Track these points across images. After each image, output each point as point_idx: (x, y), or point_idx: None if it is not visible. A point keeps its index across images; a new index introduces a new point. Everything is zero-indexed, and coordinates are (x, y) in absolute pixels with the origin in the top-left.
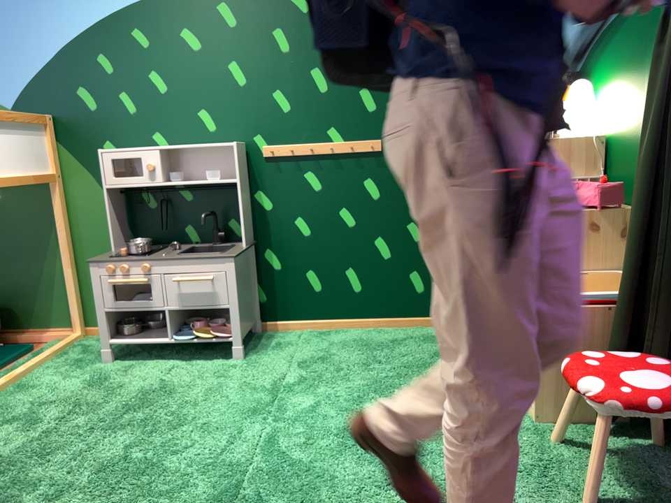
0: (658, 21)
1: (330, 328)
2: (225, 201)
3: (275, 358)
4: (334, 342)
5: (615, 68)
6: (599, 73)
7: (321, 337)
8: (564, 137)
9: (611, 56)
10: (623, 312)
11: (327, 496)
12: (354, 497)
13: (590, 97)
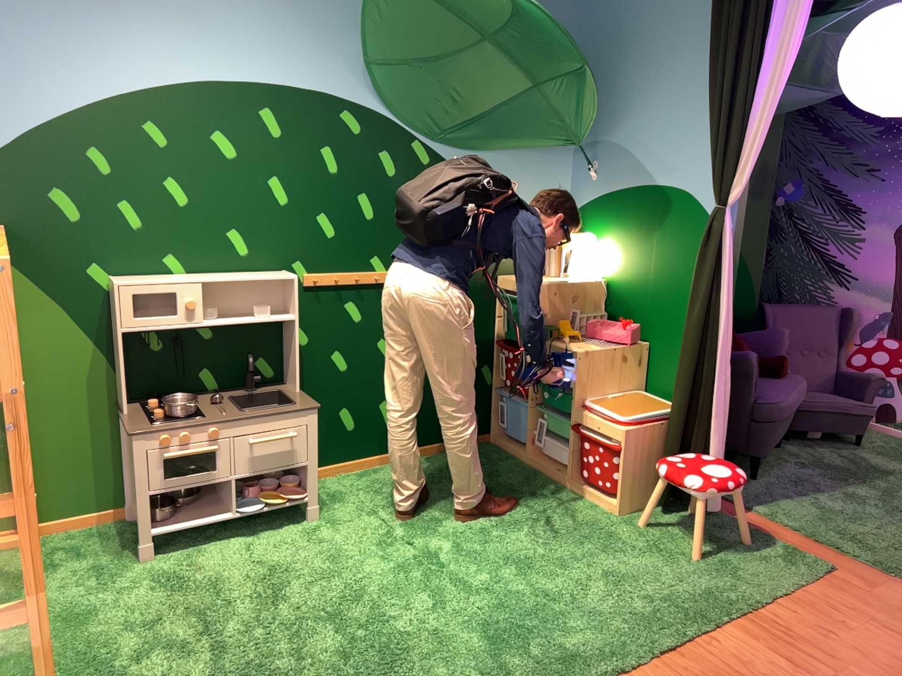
0: (661, 214)
1: (363, 465)
2: (257, 337)
3: (349, 506)
4: (384, 479)
5: (614, 232)
6: (593, 230)
7: (364, 476)
8: (576, 280)
9: (609, 221)
10: (672, 424)
11: (550, 598)
12: (567, 592)
13: (593, 250)
